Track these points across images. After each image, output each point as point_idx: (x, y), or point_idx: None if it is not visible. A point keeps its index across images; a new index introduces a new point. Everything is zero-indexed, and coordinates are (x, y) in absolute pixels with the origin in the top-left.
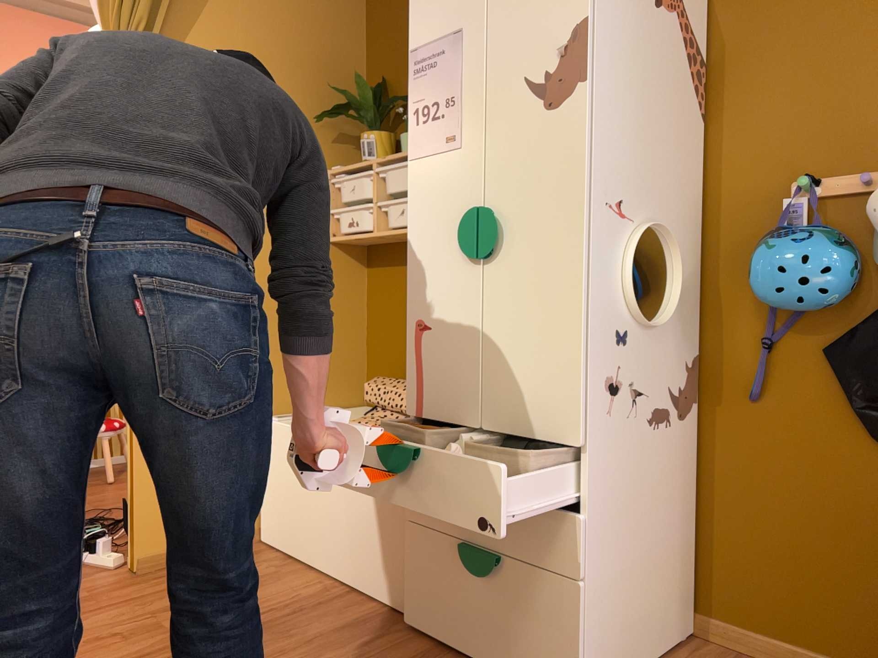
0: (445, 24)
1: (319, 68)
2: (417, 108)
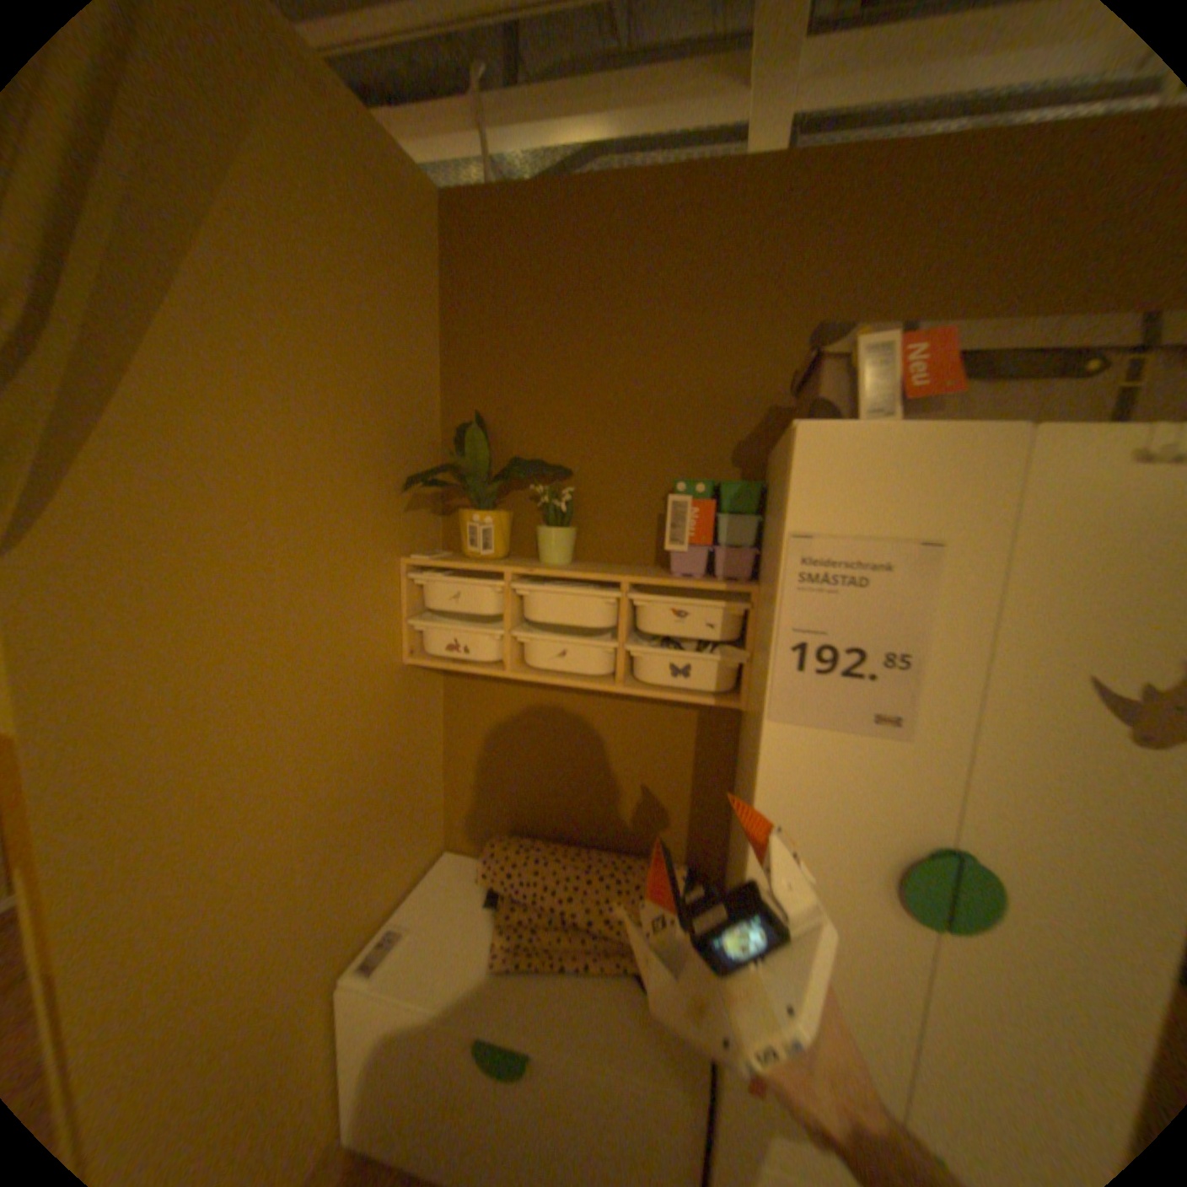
0: (898, 515)
1: (387, 390)
2: (804, 641)
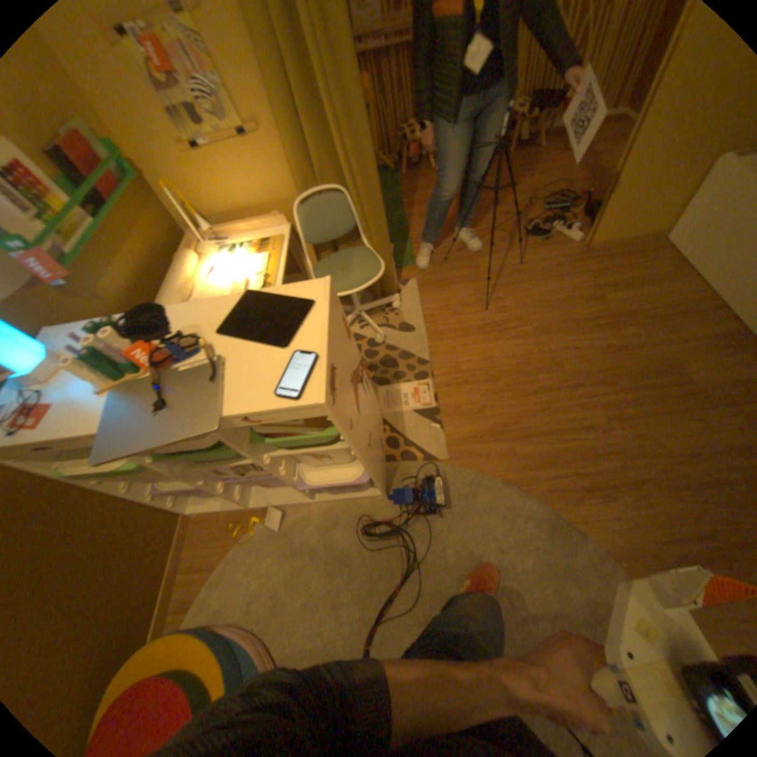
0: None
1: None
2: None
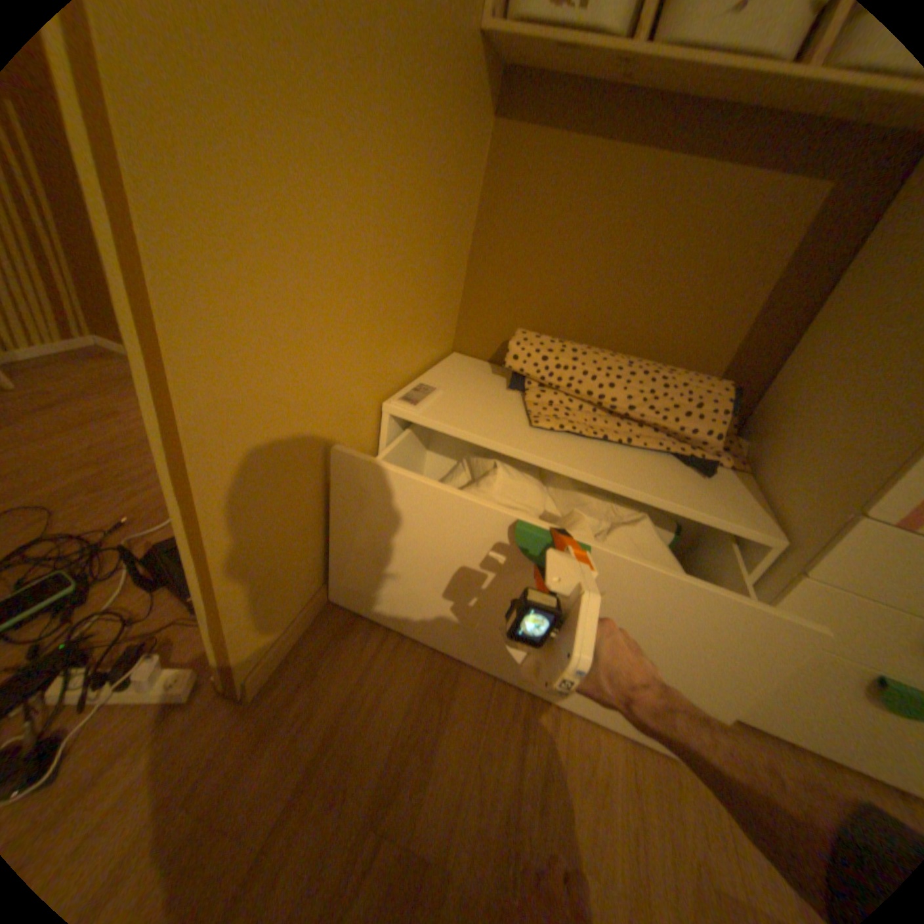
0: None
1: None
2: None
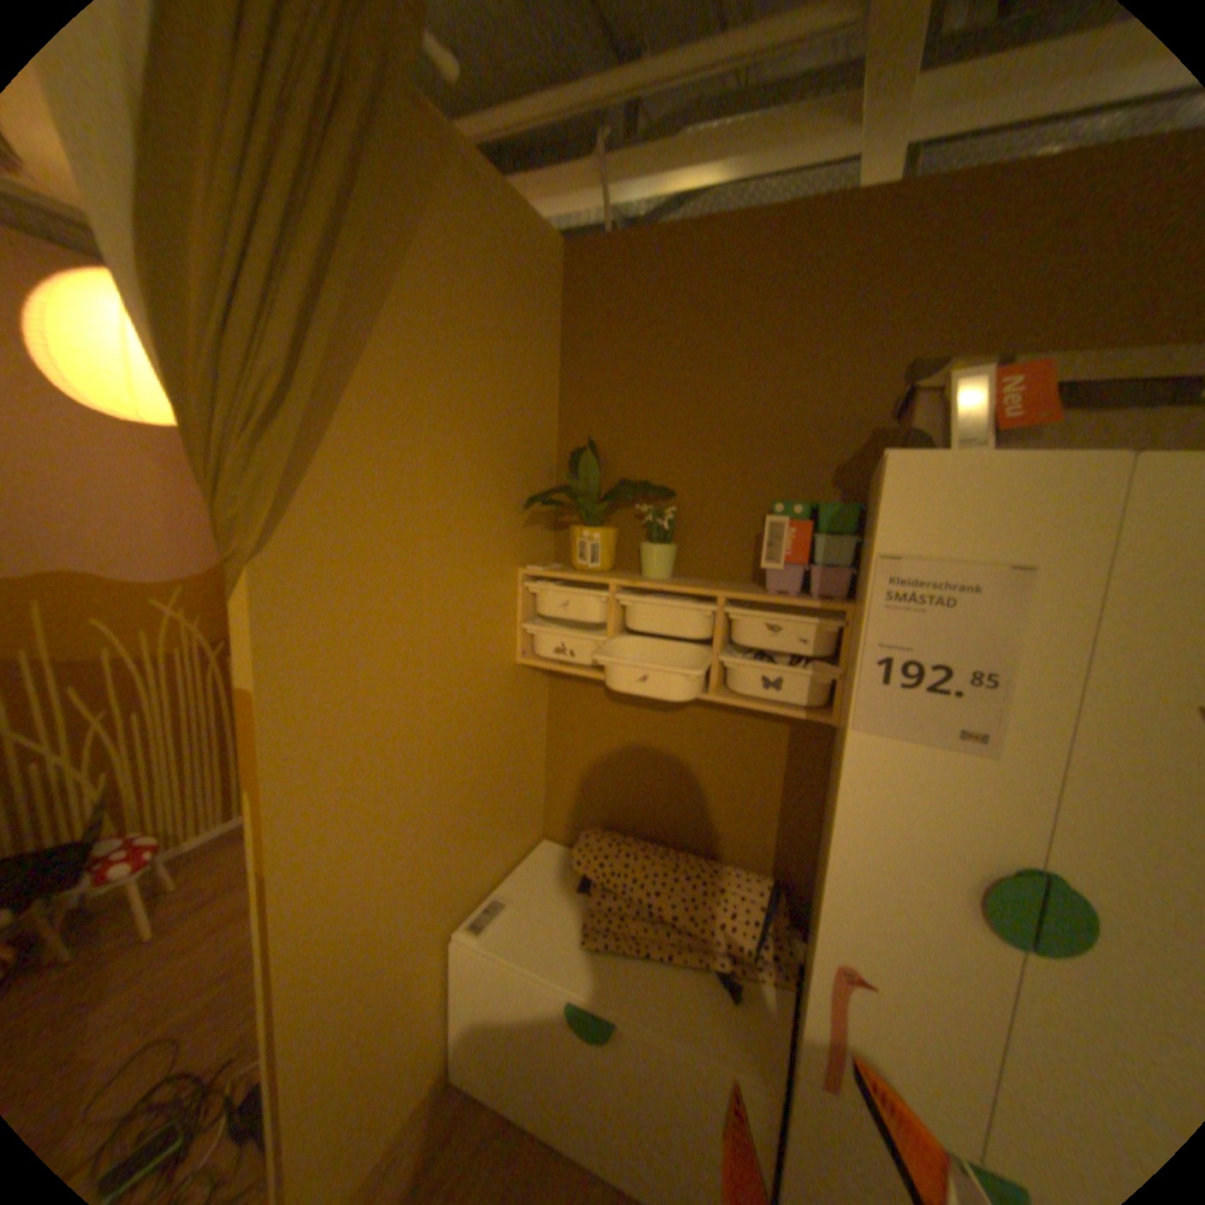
0: (989, 539)
1: (514, 422)
2: (890, 657)
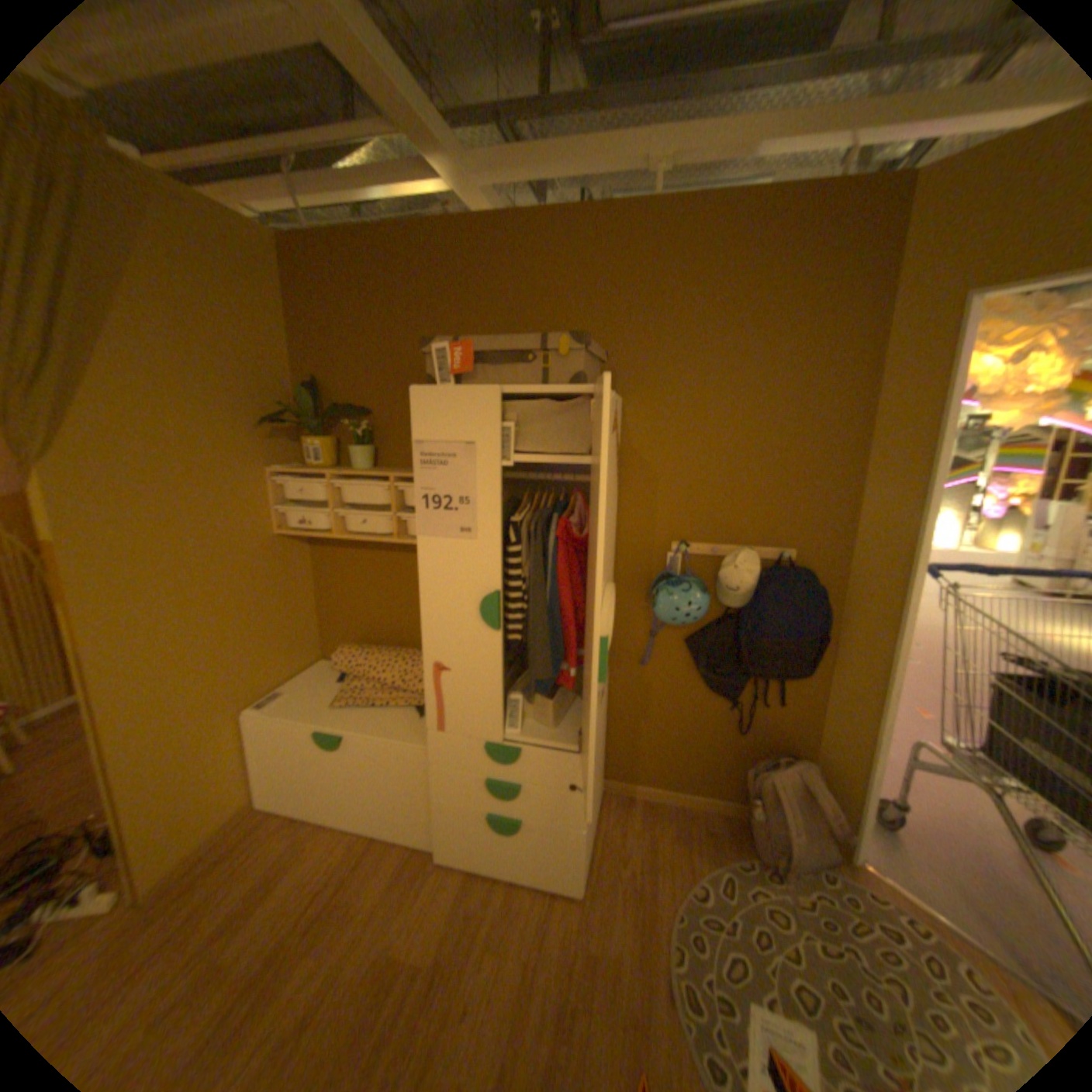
0: (455, 432)
1: (244, 366)
2: (426, 495)
